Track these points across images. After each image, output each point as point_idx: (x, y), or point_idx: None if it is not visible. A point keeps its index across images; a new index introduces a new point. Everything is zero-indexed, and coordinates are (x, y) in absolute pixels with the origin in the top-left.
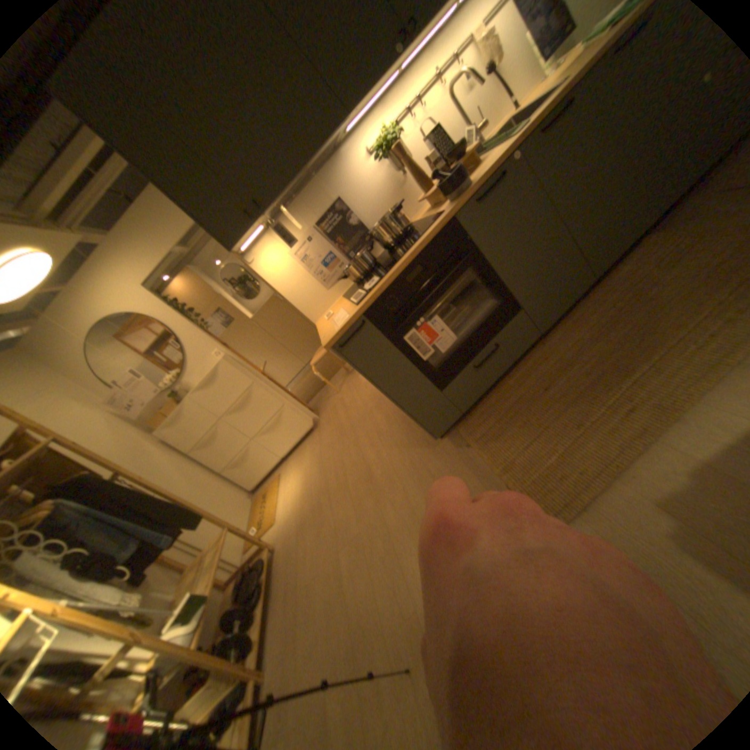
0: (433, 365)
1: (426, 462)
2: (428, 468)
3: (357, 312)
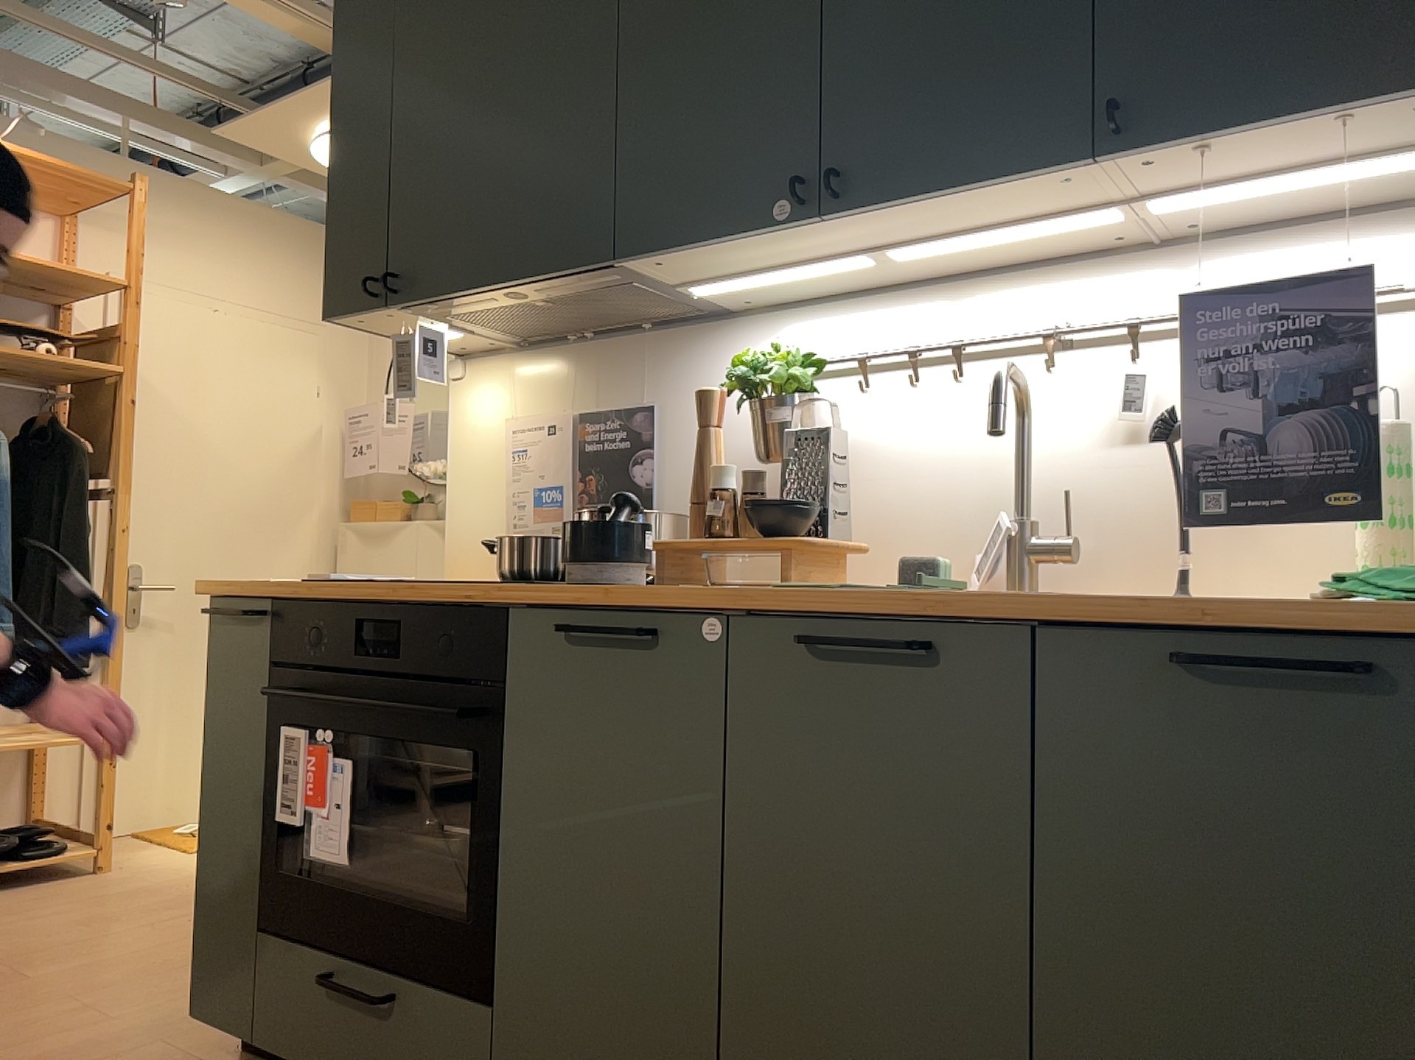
0: (306, 870)
1: (163, 1045)
2: (136, 1052)
3: (263, 588)
